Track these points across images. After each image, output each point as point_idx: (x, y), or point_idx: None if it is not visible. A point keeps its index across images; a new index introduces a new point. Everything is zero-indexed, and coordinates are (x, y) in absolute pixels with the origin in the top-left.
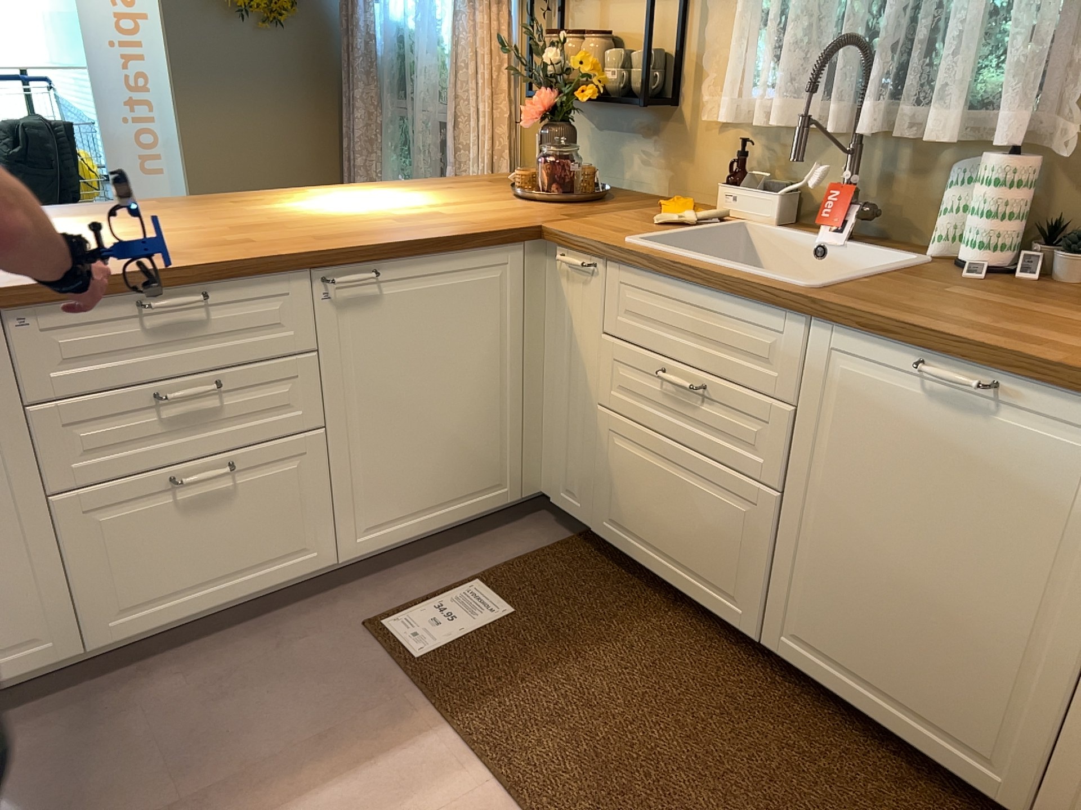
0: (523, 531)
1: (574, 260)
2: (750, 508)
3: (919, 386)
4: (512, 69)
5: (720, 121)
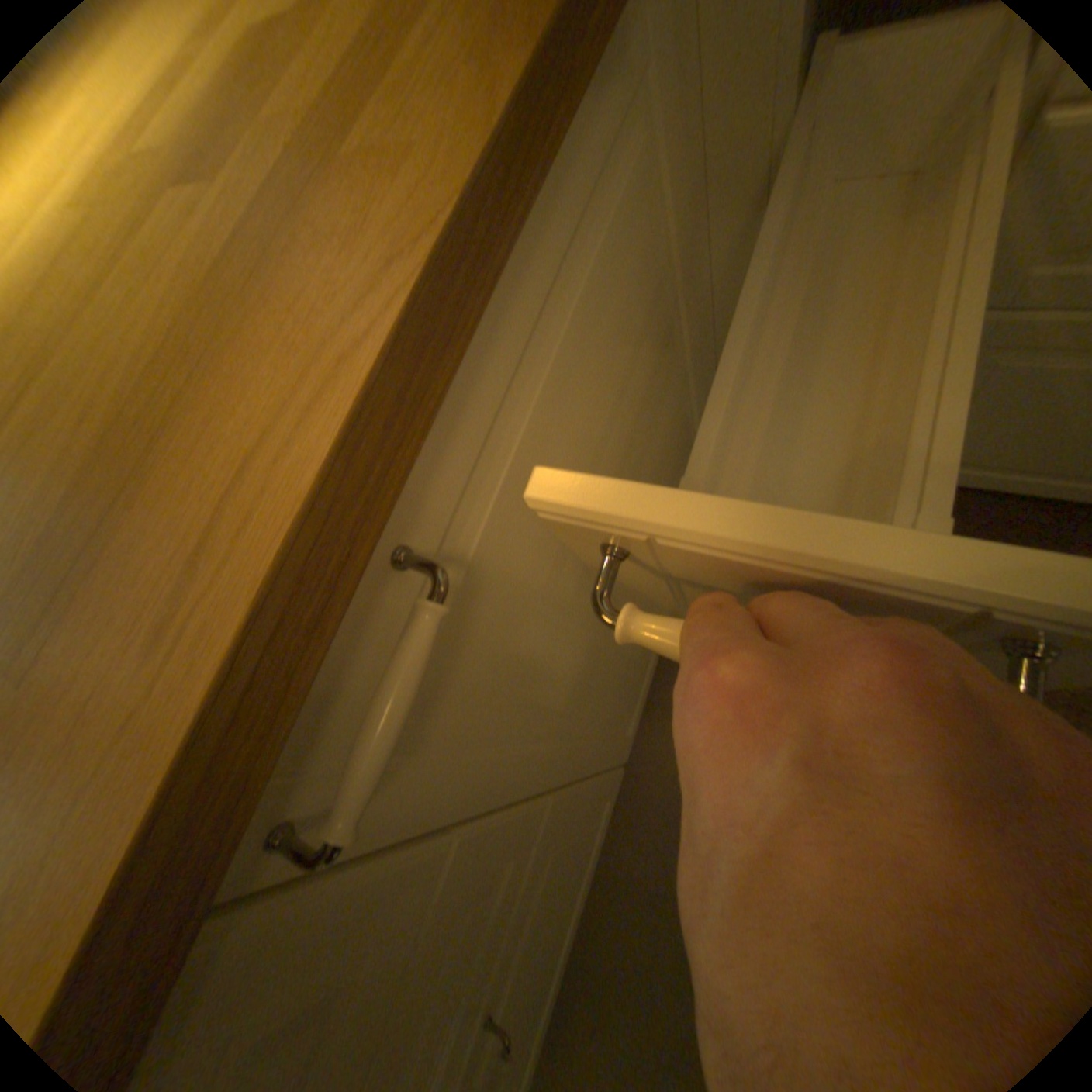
0: None
1: None
2: None
3: None
4: None
5: None
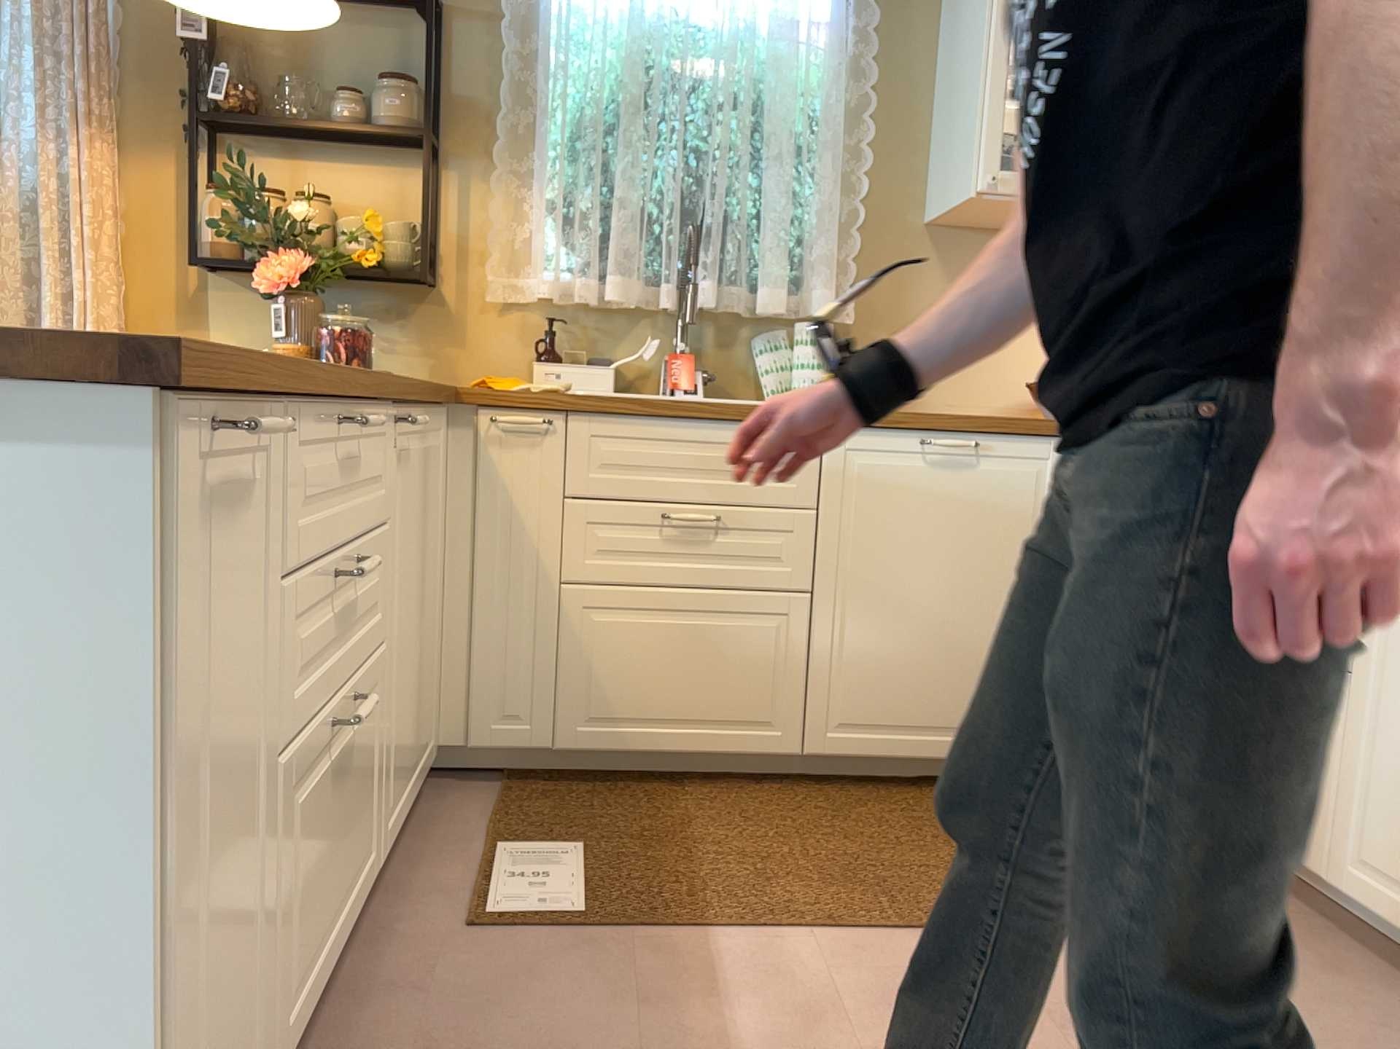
0: (446, 800)
1: (526, 418)
2: (782, 621)
3: (924, 459)
4: (233, 219)
5: (543, 294)
